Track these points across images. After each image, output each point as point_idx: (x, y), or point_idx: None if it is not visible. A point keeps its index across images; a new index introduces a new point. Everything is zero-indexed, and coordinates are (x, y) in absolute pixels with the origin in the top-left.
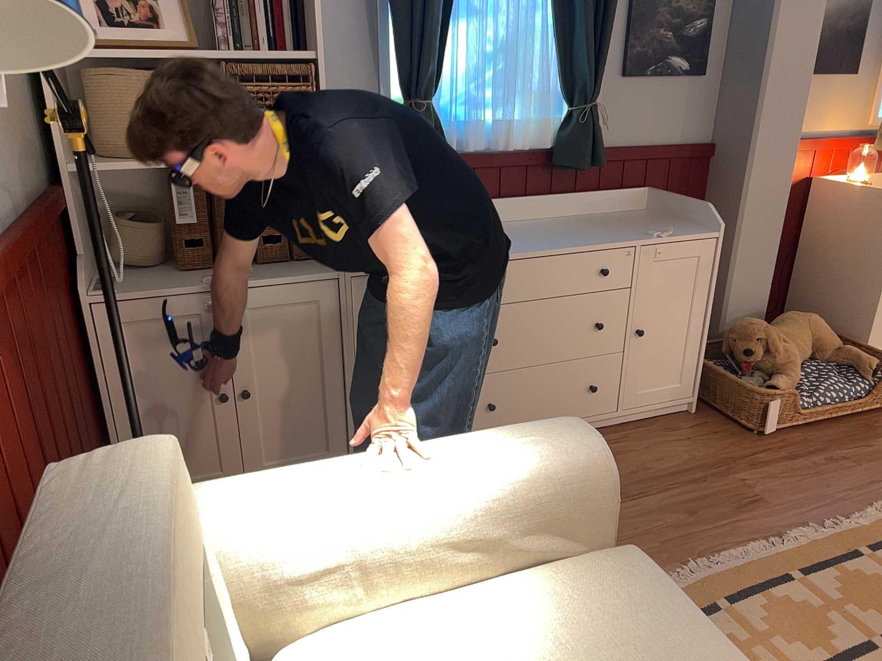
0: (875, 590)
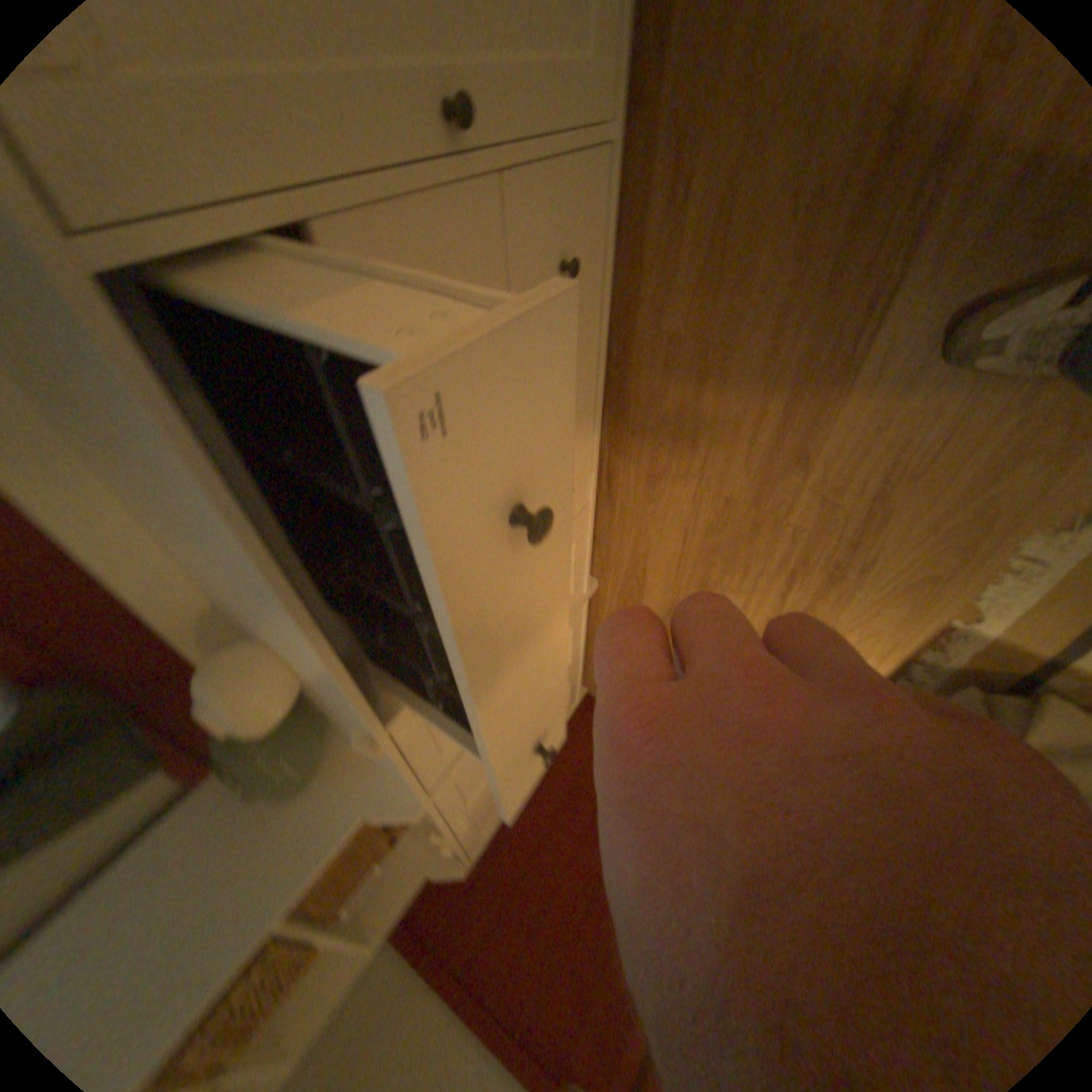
0: None
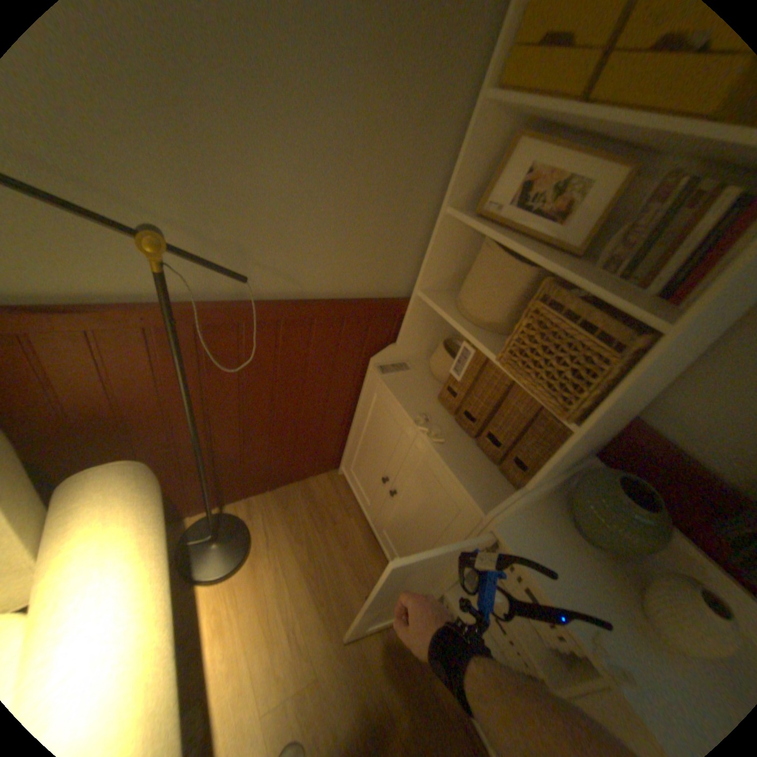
0: None
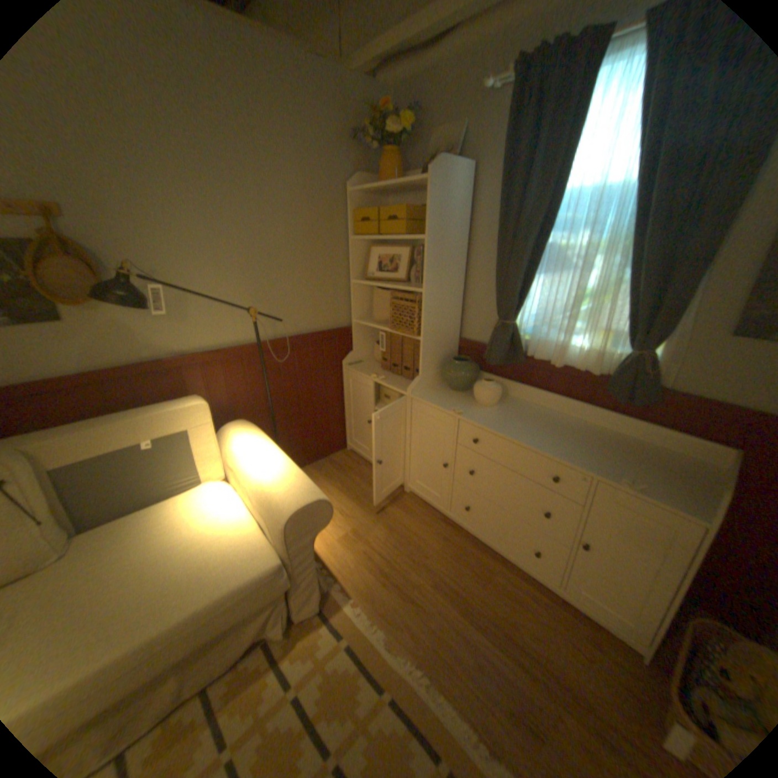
0: None
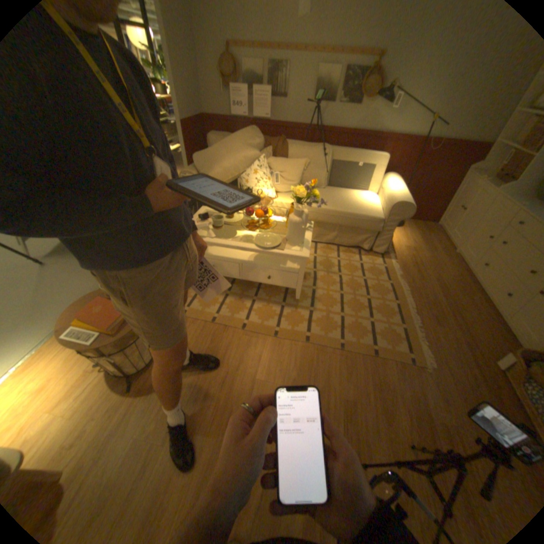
0: (386, 314)
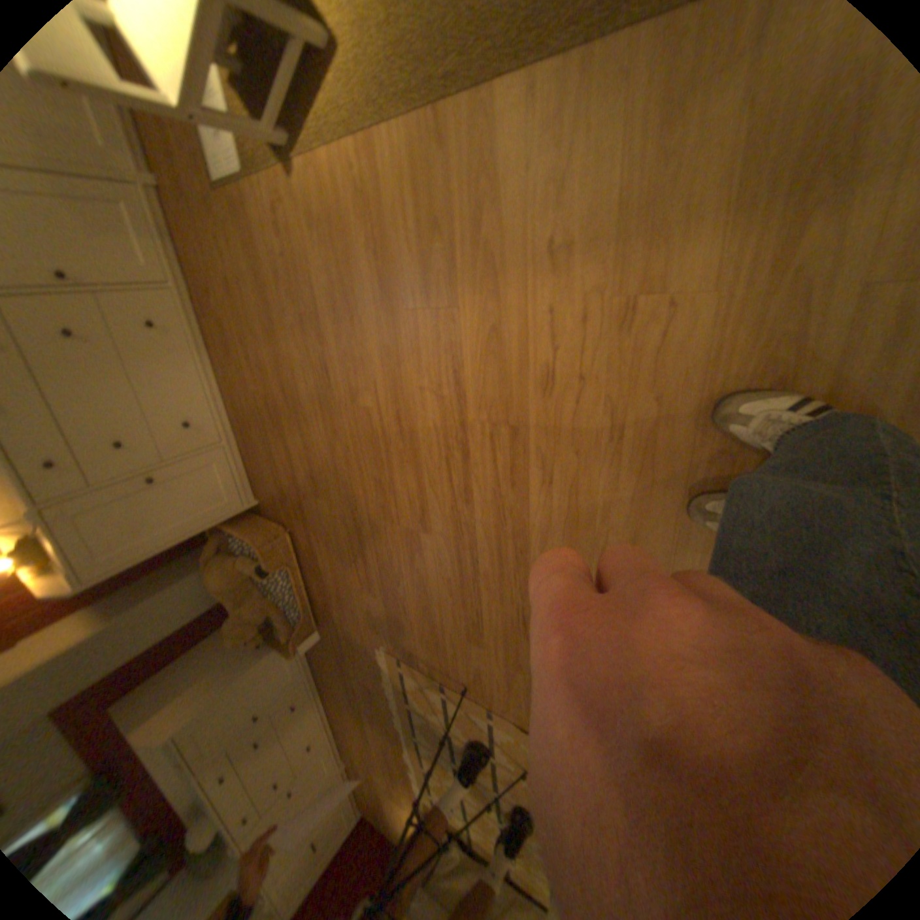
0: (423, 732)
